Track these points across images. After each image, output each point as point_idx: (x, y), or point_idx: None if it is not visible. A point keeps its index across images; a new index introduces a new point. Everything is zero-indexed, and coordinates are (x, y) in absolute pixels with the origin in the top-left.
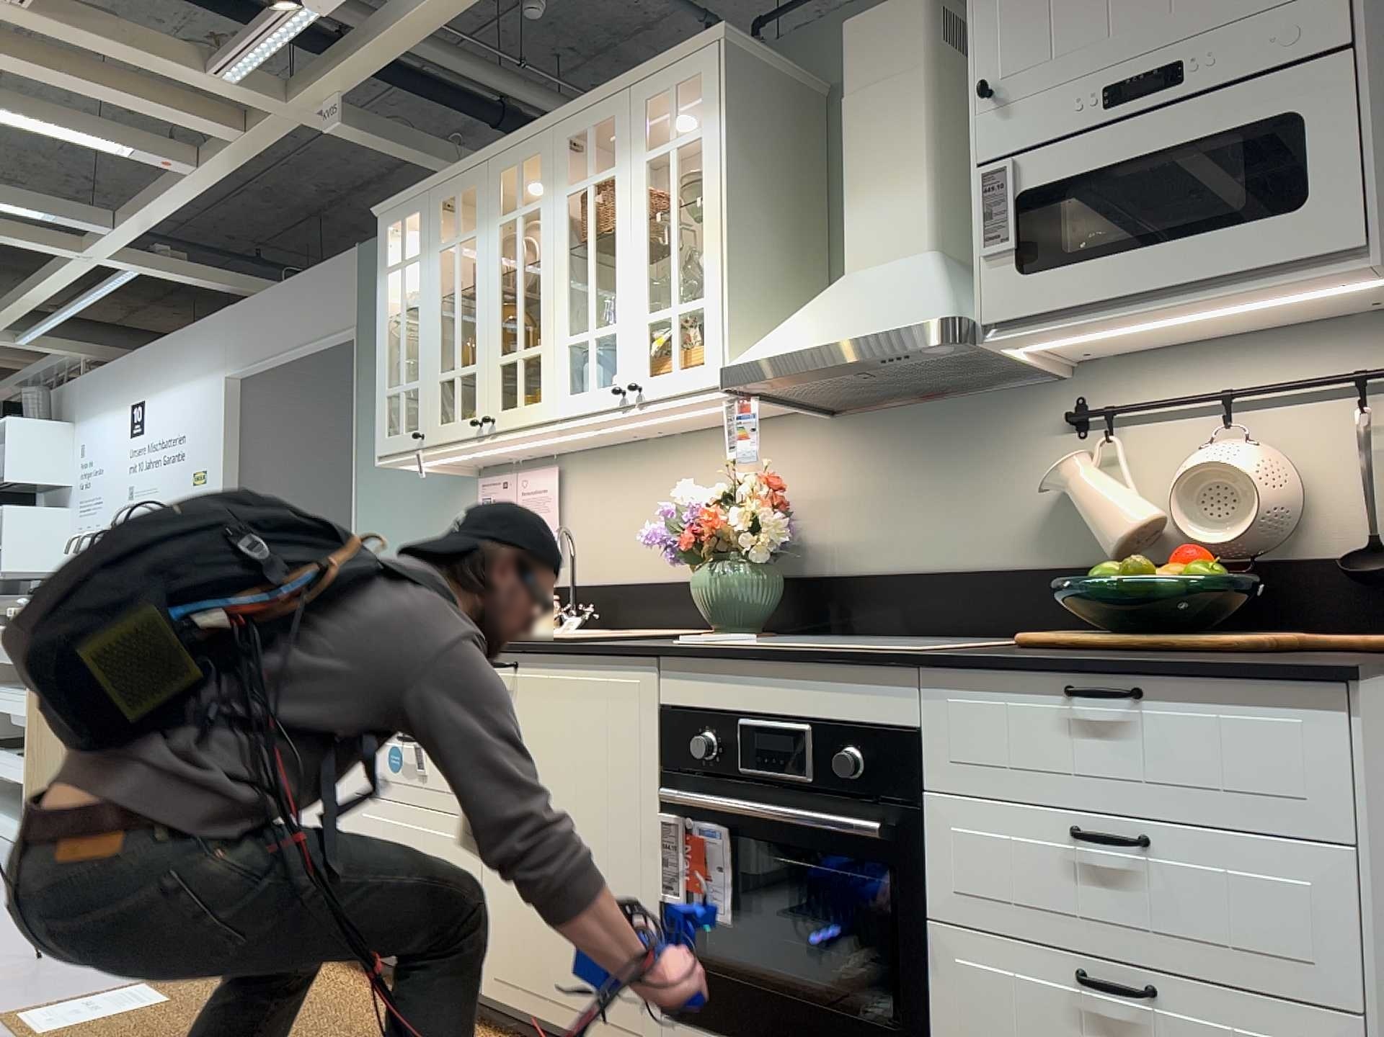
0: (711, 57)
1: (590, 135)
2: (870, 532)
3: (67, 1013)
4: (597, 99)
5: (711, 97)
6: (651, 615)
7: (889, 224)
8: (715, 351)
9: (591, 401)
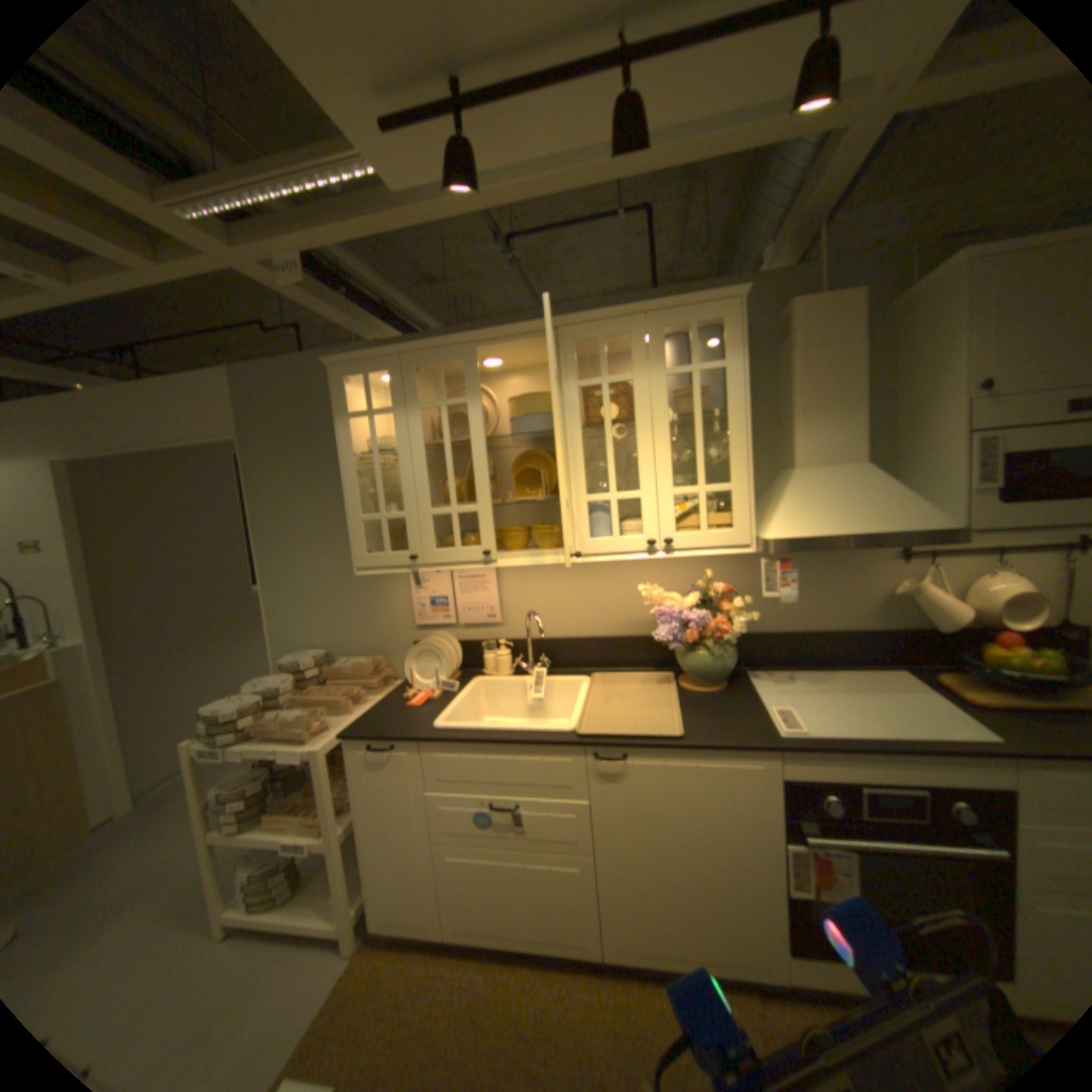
0: (736, 306)
1: (603, 343)
2: (767, 611)
3: None
4: (612, 315)
5: (737, 338)
6: (593, 660)
7: (840, 442)
8: (746, 524)
9: (619, 547)
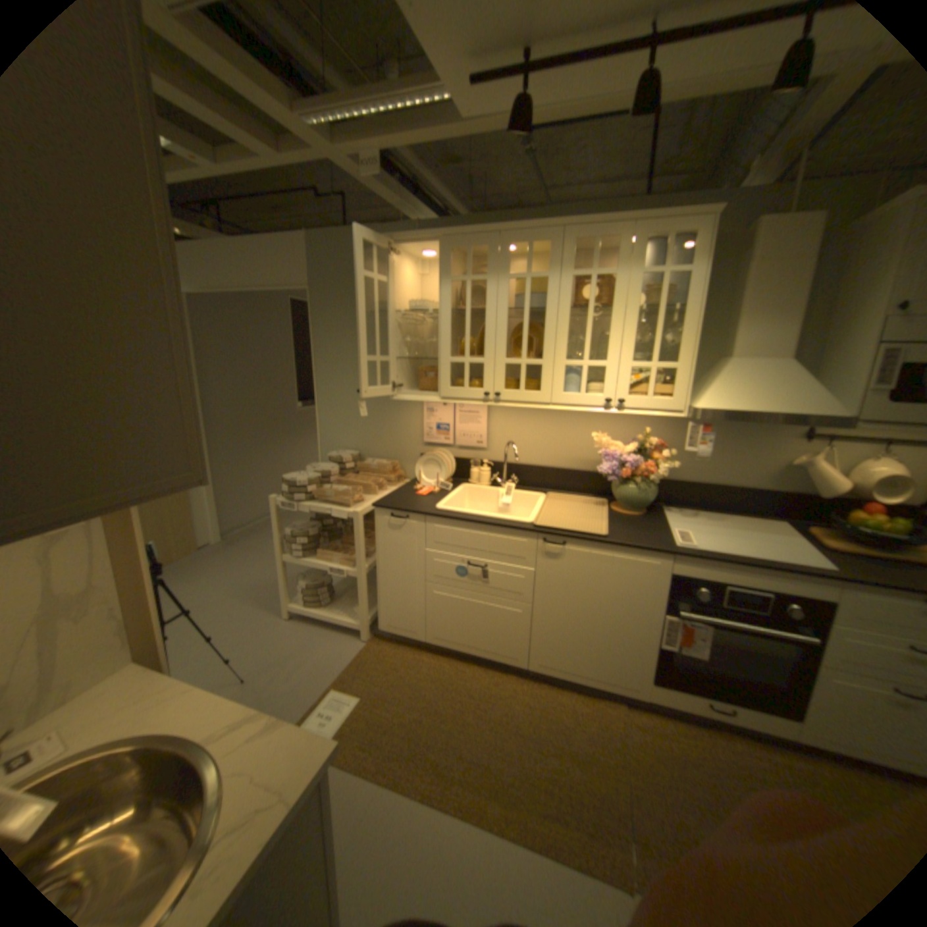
0: (712, 222)
1: (600, 243)
2: (692, 466)
3: (319, 731)
4: (611, 221)
5: (708, 249)
6: (552, 485)
7: (777, 340)
8: (686, 396)
9: (586, 403)
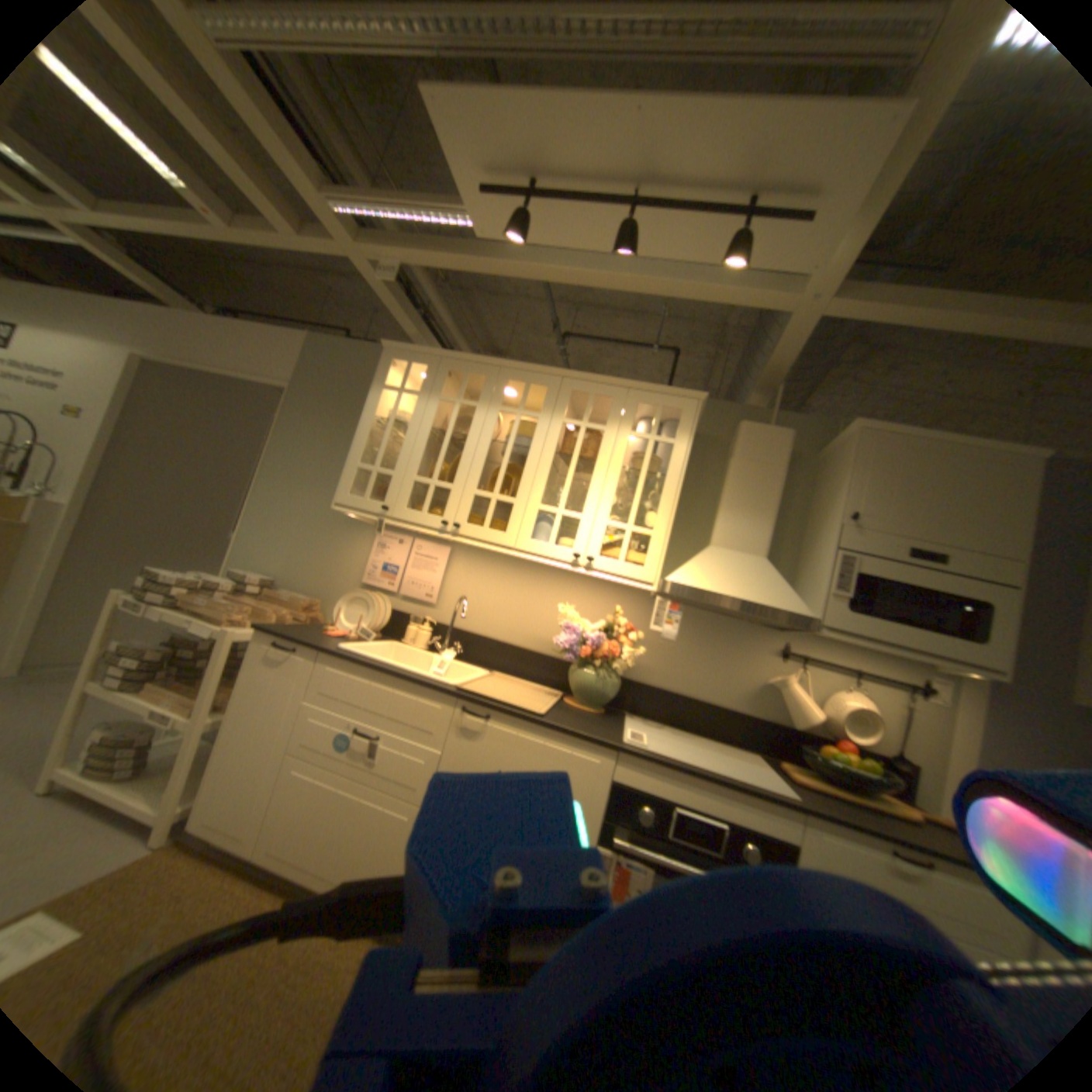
0: (692, 404)
1: (591, 397)
2: (659, 665)
3: None
4: (604, 381)
5: (687, 426)
6: (499, 662)
7: (747, 534)
8: (652, 564)
9: (549, 551)
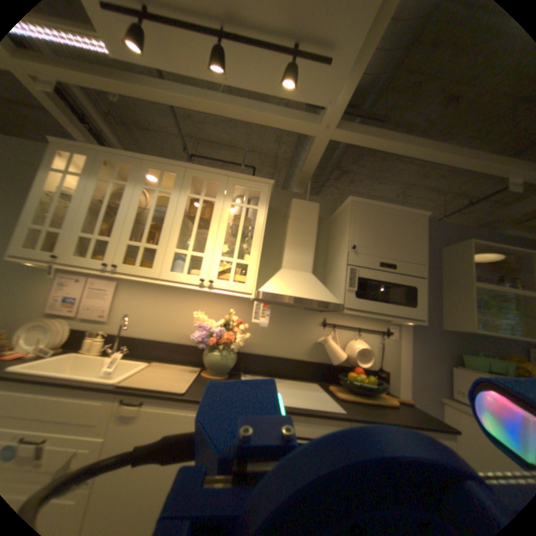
0: (266, 187)
1: (205, 181)
2: (258, 341)
3: None
4: (212, 171)
5: (264, 199)
6: (155, 355)
7: (300, 260)
8: (250, 282)
9: (183, 279)
